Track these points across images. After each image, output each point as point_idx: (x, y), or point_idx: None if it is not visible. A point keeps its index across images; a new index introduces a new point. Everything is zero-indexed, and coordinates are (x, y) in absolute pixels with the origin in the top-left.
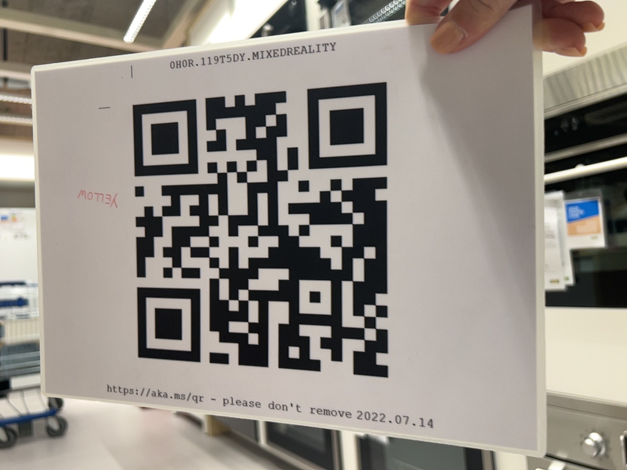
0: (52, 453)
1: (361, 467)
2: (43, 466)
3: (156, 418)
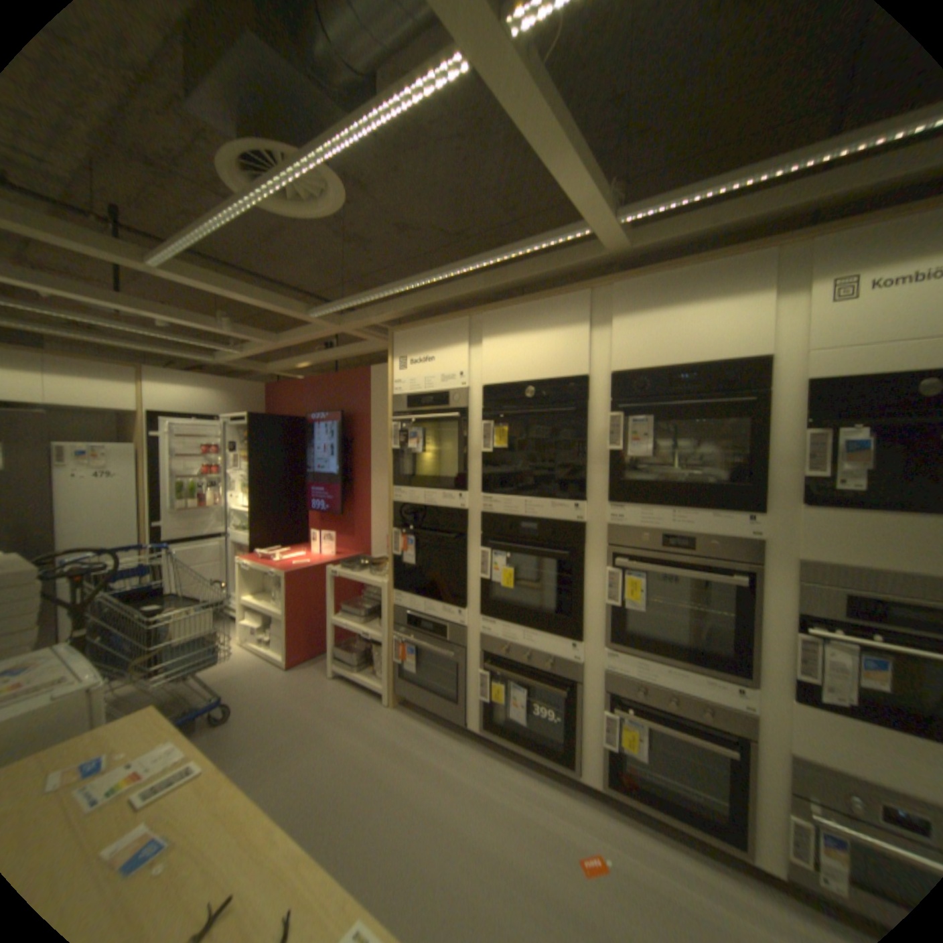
0: (235, 755)
1: (604, 772)
2: (240, 777)
3: (312, 687)
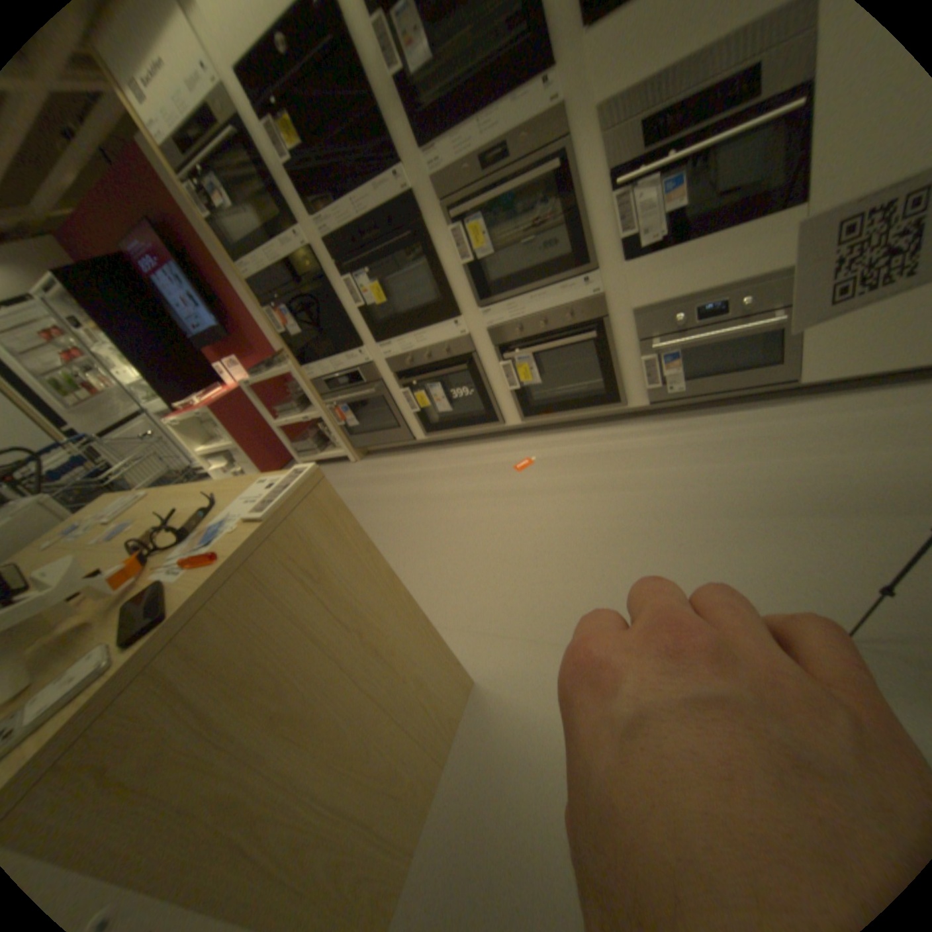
0: None
1: (517, 405)
2: None
3: None
